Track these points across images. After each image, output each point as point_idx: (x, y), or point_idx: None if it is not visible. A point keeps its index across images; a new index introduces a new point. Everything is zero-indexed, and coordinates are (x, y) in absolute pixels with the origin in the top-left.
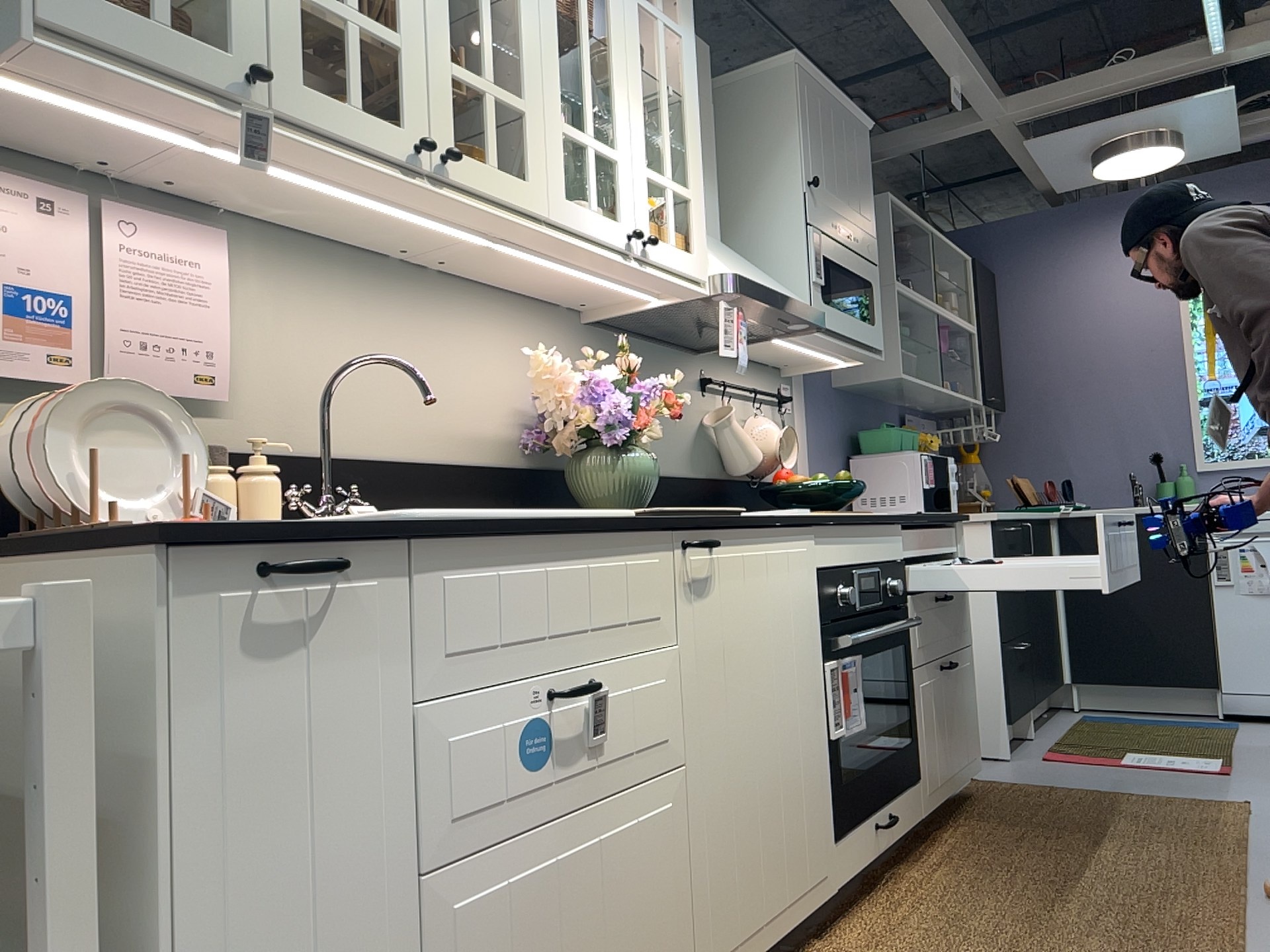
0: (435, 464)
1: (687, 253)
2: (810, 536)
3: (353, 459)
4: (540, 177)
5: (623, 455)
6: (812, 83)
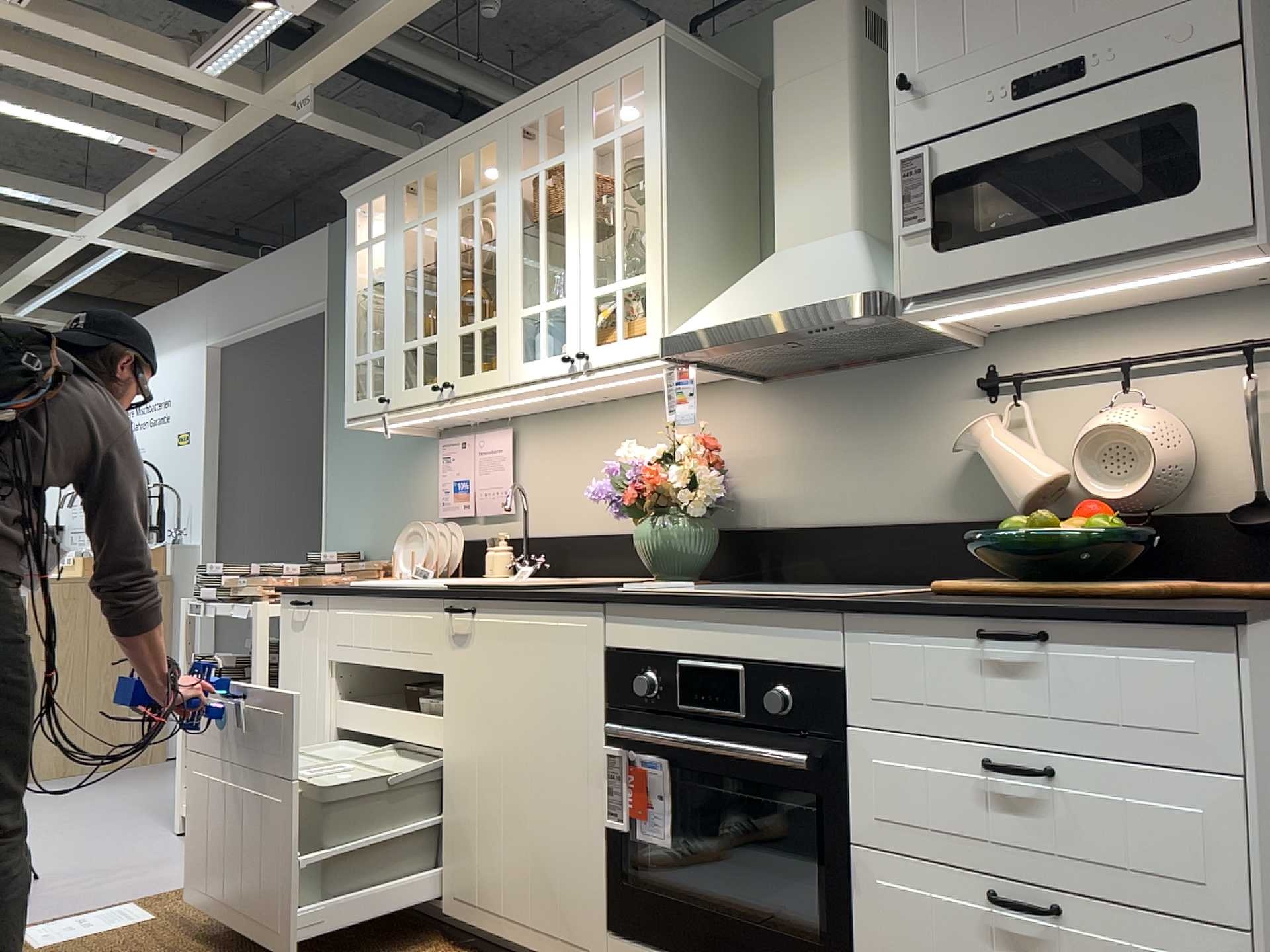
0: (614, 534)
1: (635, 337)
2: (591, 613)
3: (568, 536)
4: (502, 359)
5: (644, 525)
6: None
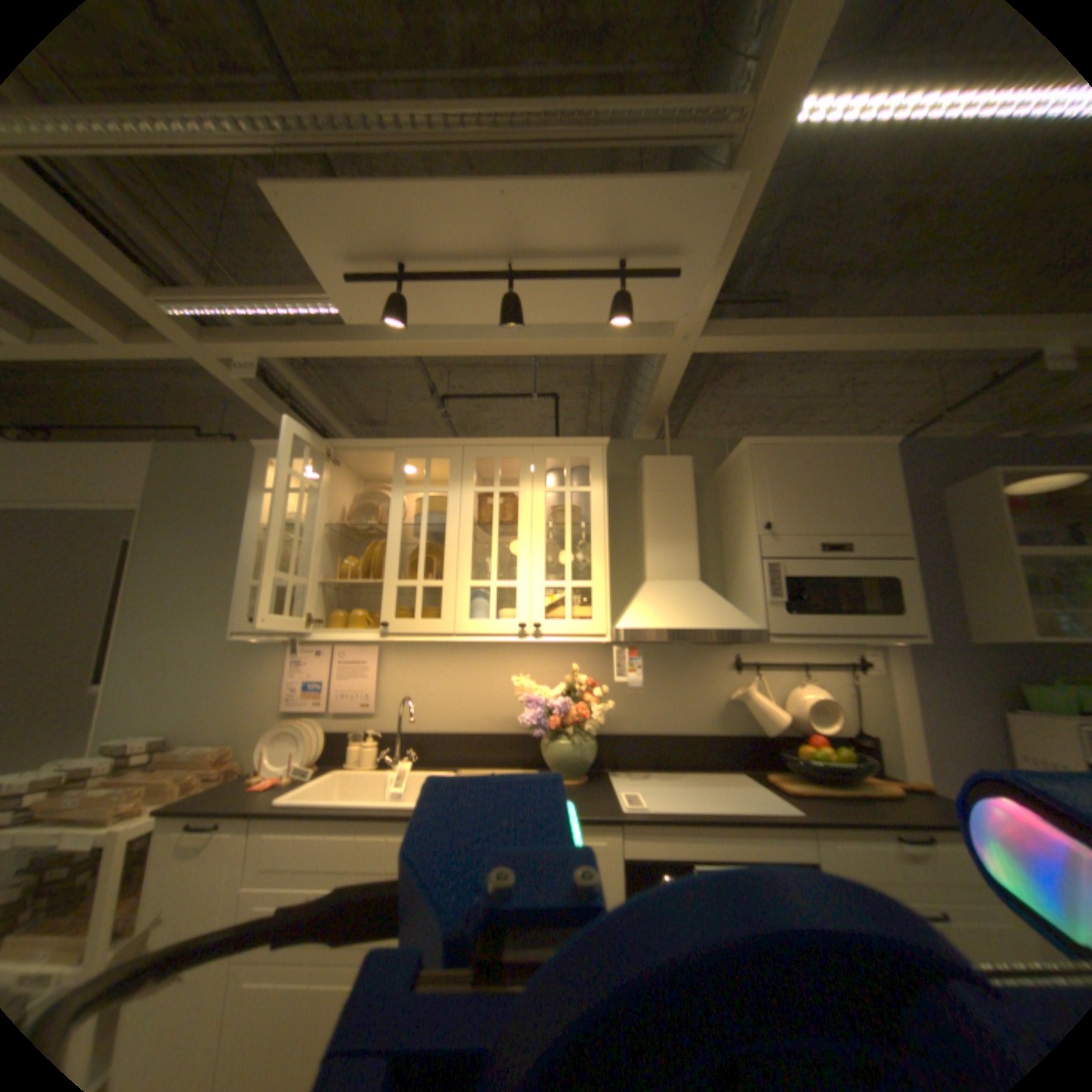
0: (479, 734)
1: (583, 621)
2: (612, 834)
3: (432, 734)
4: (450, 614)
5: (556, 742)
6: (773, 449)
